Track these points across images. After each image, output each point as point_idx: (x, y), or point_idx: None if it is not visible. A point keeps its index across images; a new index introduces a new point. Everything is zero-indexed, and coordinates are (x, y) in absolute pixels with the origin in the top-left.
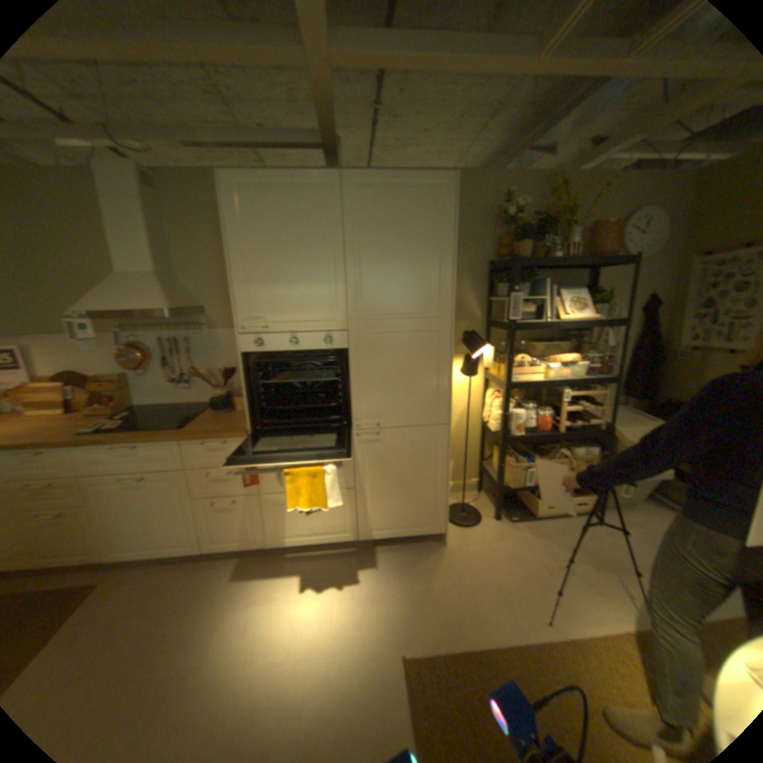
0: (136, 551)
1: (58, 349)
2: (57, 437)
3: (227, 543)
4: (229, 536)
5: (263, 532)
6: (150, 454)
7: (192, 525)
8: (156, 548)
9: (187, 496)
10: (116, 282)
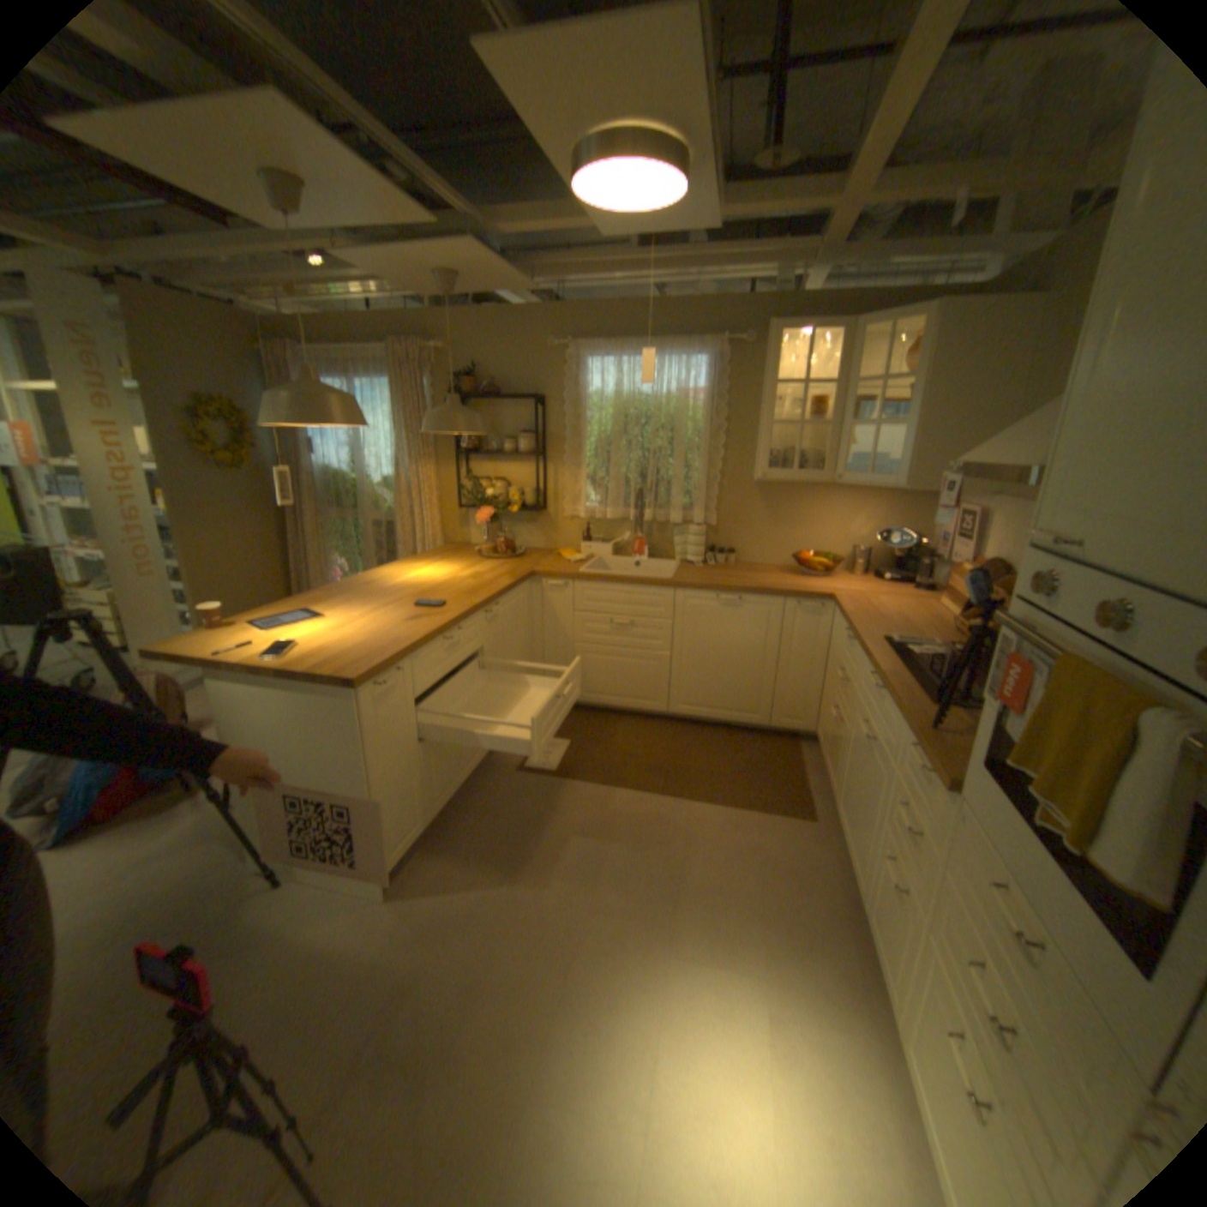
0: (849, 831)
1: (1017, 524)
2: (881, 632)
3: (884, 953)
4: (888, 944)
5: (910, 1015)
6: (891, 713)
7: (877, 867)
8: (855, 850)
9: (891, 817)
10: (1055, 409)
